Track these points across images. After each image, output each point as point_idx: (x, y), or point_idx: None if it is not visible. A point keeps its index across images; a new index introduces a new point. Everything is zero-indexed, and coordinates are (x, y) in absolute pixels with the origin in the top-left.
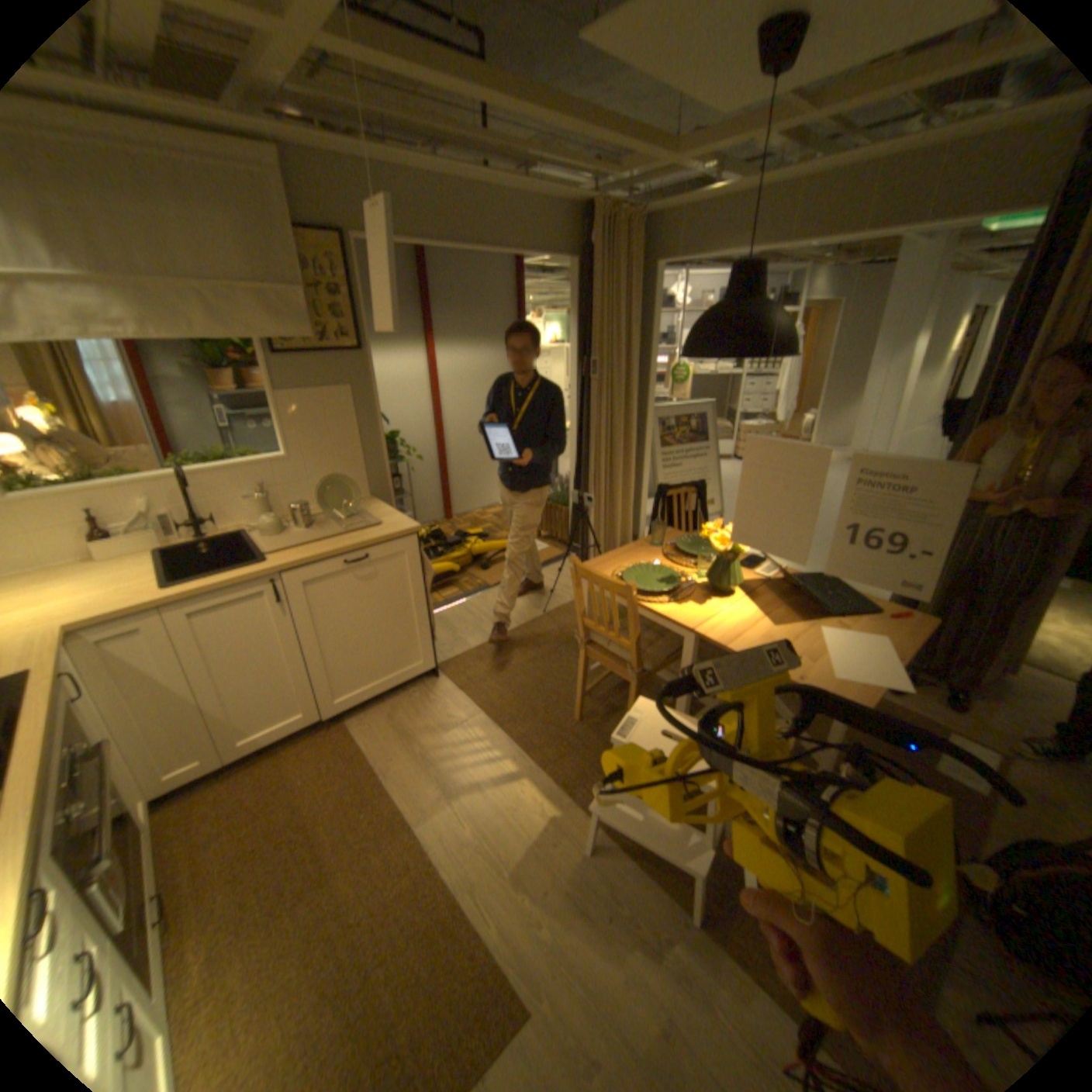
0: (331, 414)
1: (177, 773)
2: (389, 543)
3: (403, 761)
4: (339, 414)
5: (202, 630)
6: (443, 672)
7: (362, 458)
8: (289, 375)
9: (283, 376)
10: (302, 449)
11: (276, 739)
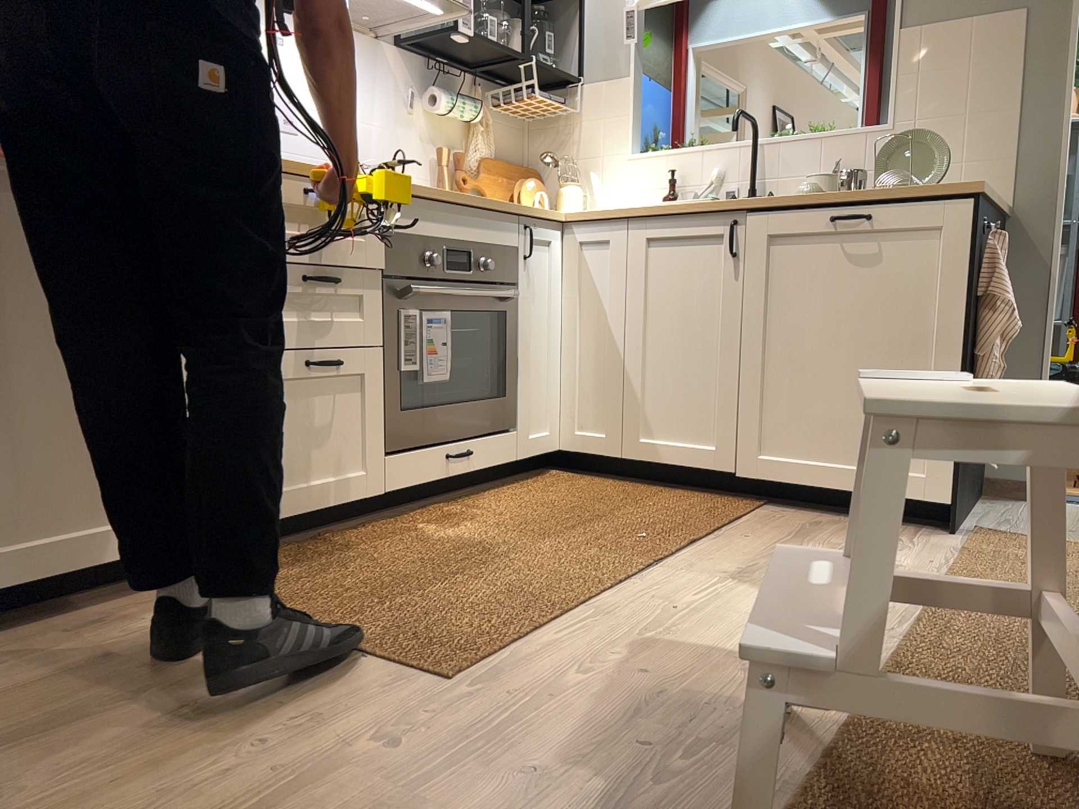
0: (978, 61)
1: (591, 433)
2: (915, 203)
3: (760, 540)
4: (993, 59)
5: (657, 264)
6: (975, 533)
7: (1016, 138)
8: (930, 6)
9: (921, 7)
10: (915, 117)
11: (683, 462)
